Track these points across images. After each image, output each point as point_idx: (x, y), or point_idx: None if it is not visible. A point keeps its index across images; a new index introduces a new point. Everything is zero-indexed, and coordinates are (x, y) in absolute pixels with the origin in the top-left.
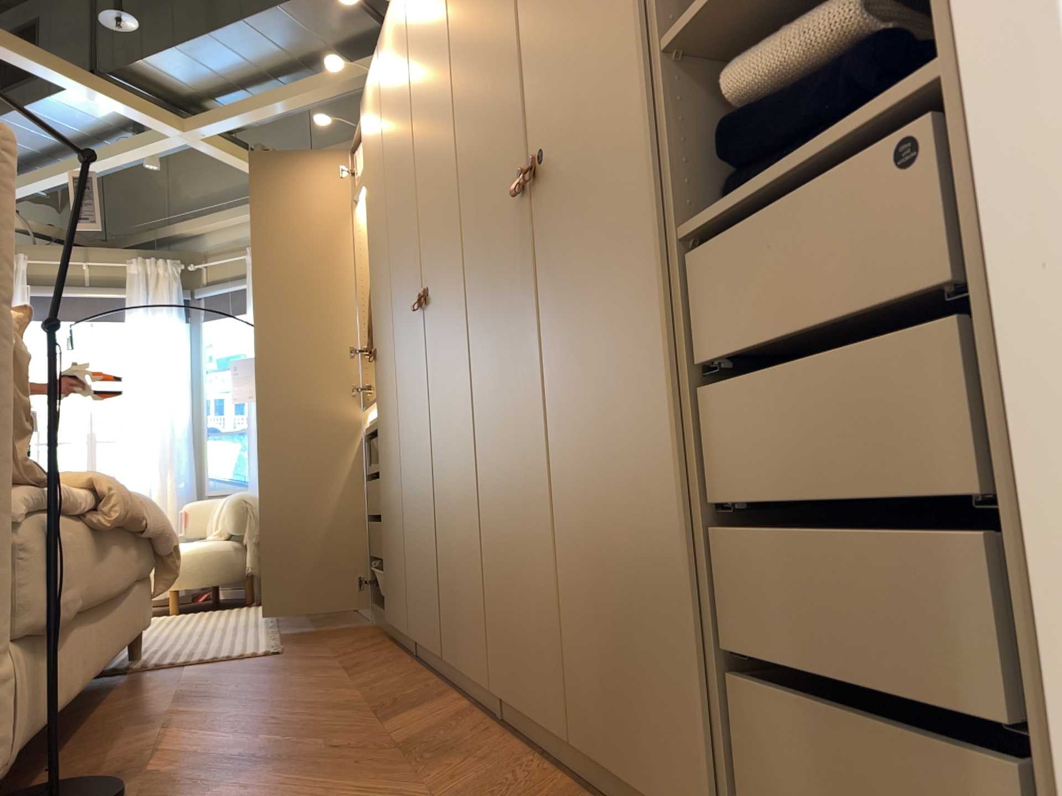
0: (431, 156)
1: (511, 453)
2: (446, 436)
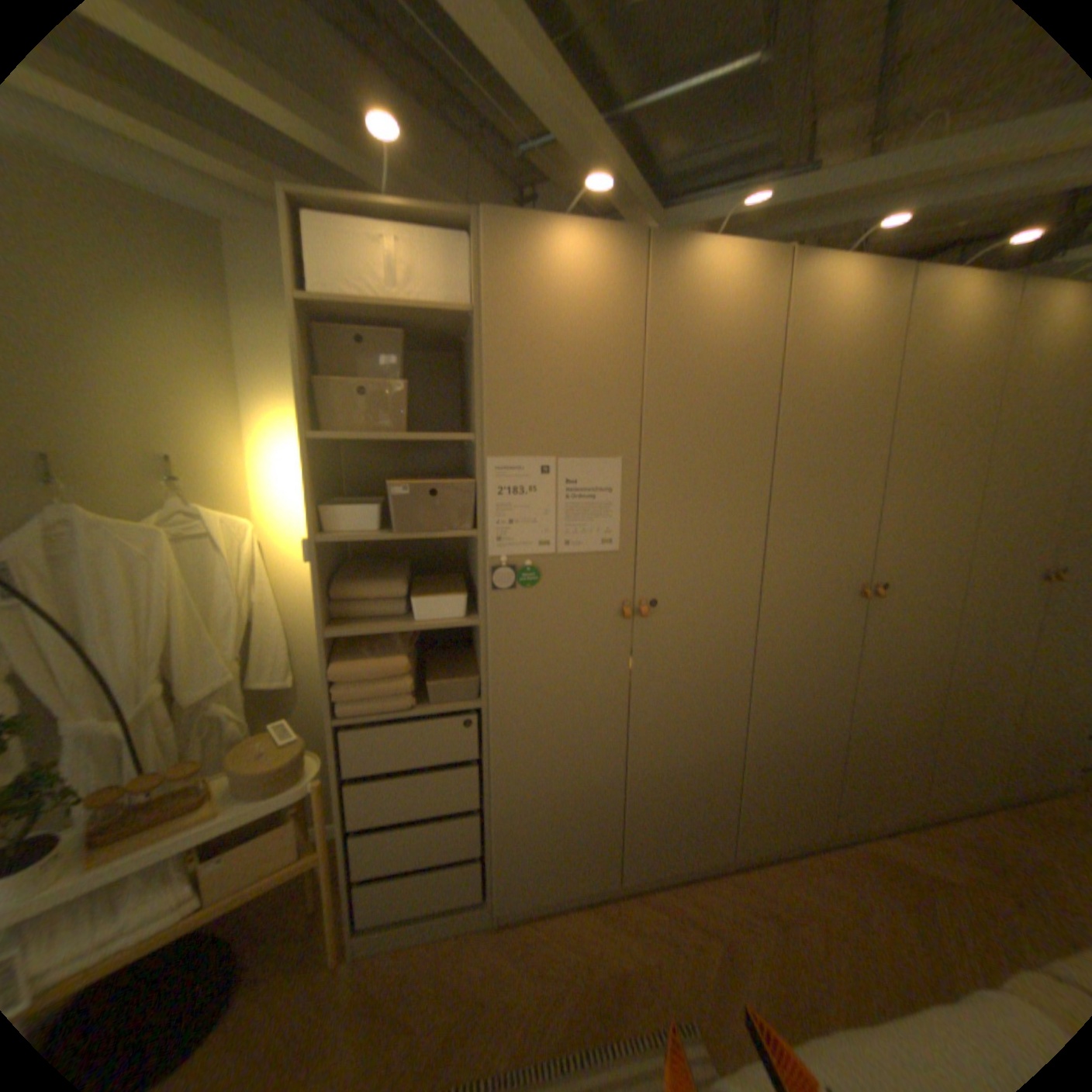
0: (921, 479)
1: (991, 701)
2: (888, 696)
